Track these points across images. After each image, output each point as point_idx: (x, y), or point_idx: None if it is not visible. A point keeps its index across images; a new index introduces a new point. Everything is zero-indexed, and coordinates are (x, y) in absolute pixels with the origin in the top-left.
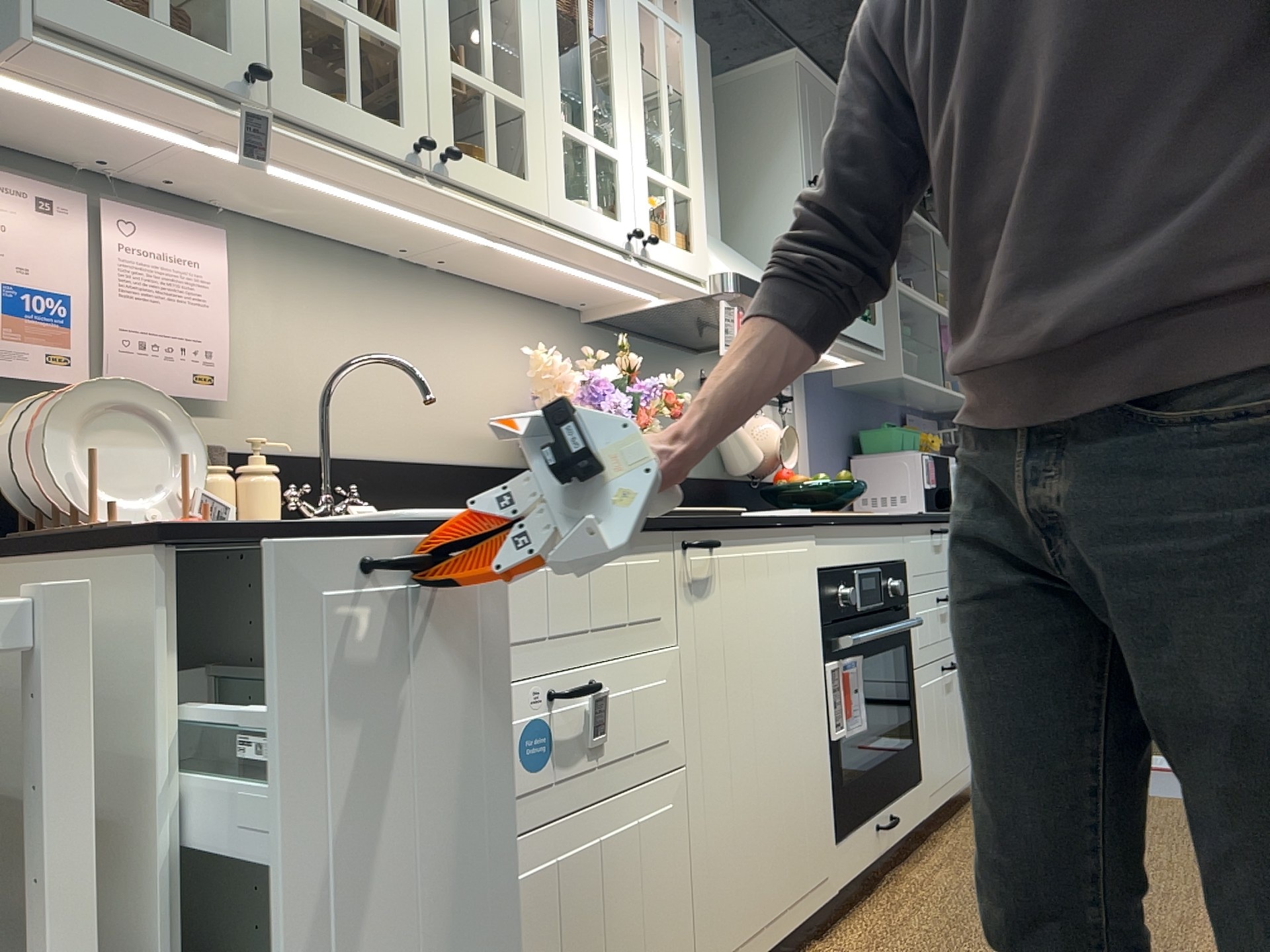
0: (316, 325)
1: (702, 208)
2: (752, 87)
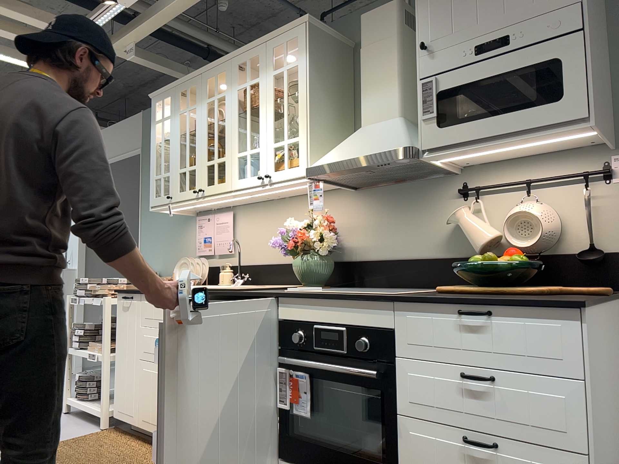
0: (254, 227)
1: (303, 141)
2: None
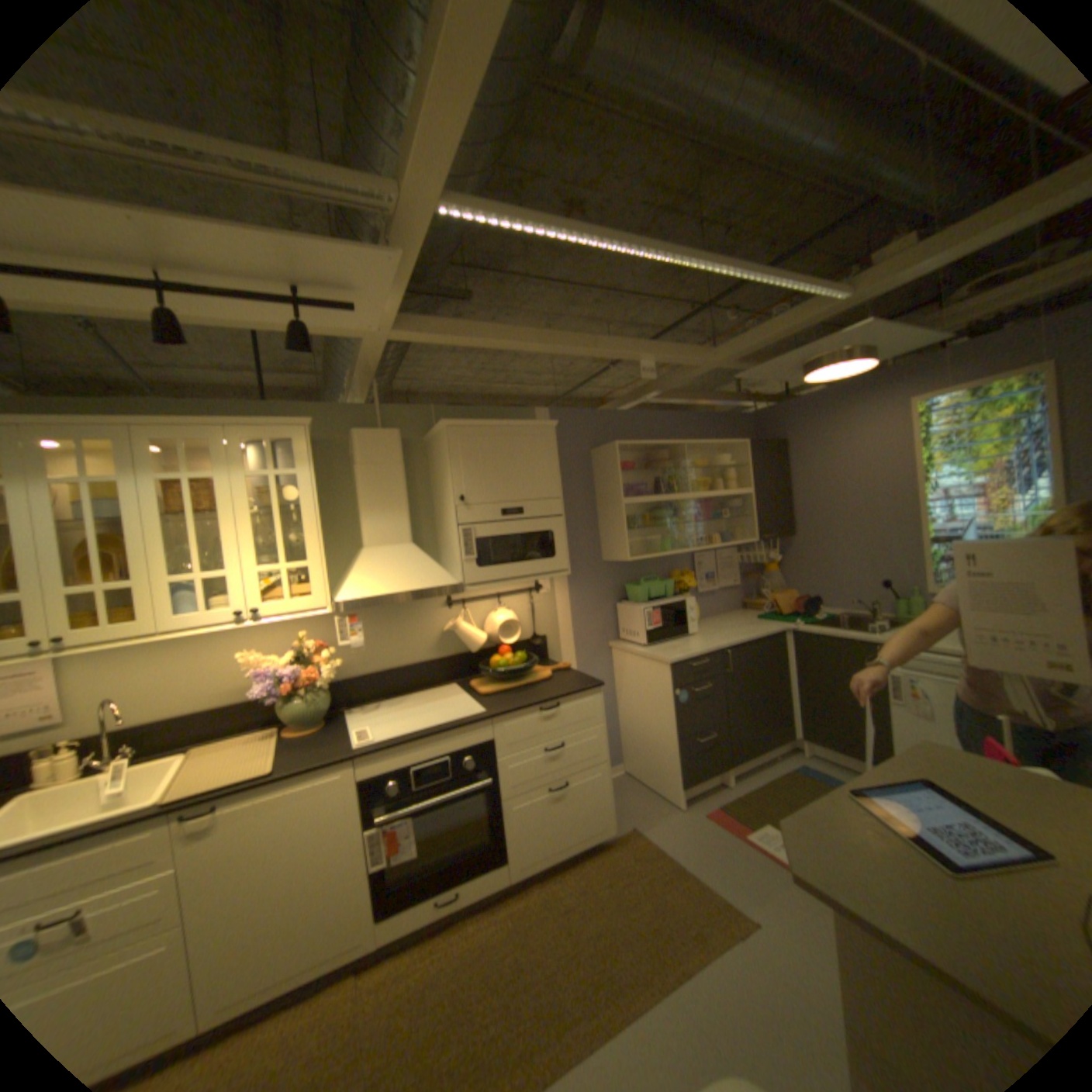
0: (122, 670)
1: (319, 568)
2: (438, 438)
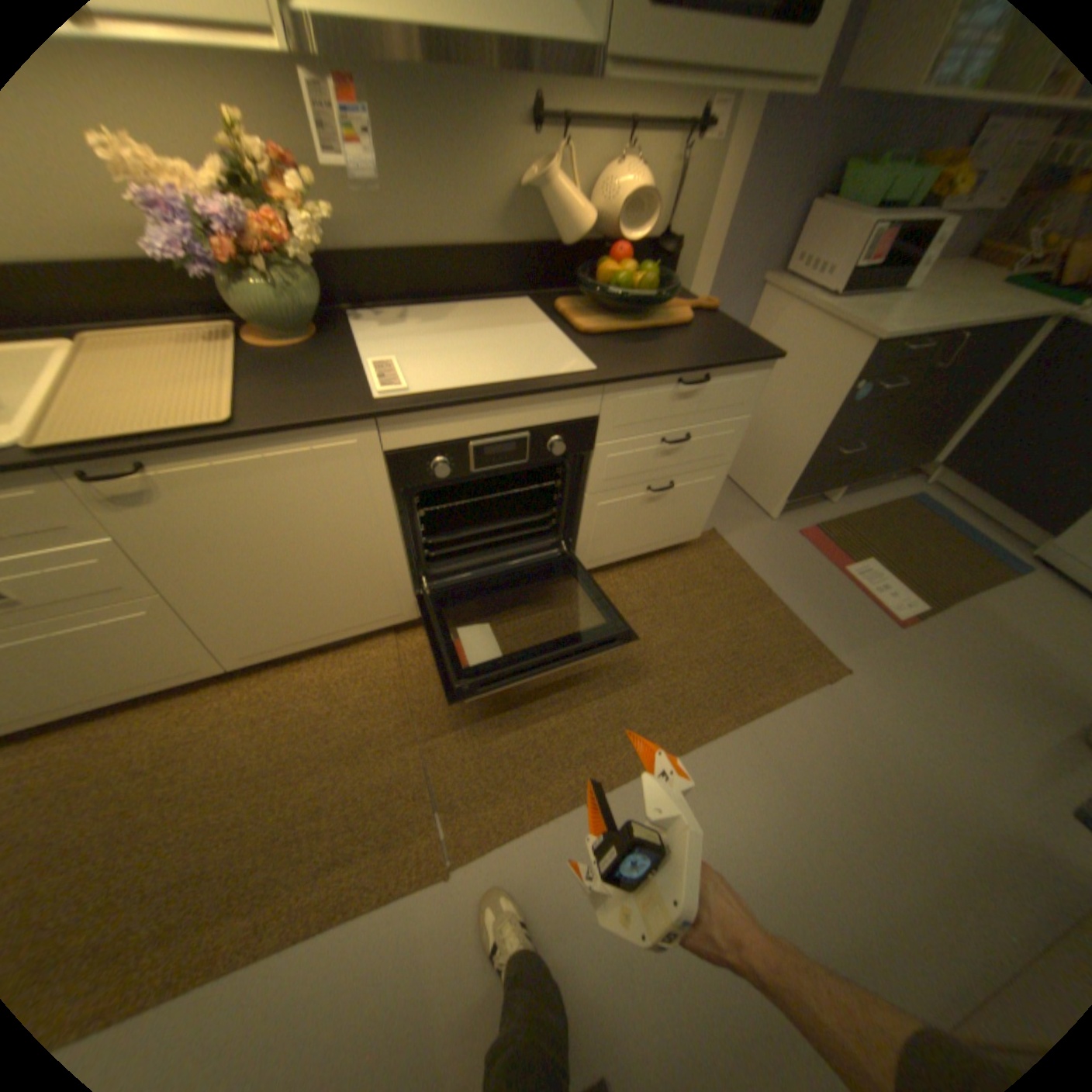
0: None
1: None
2: None
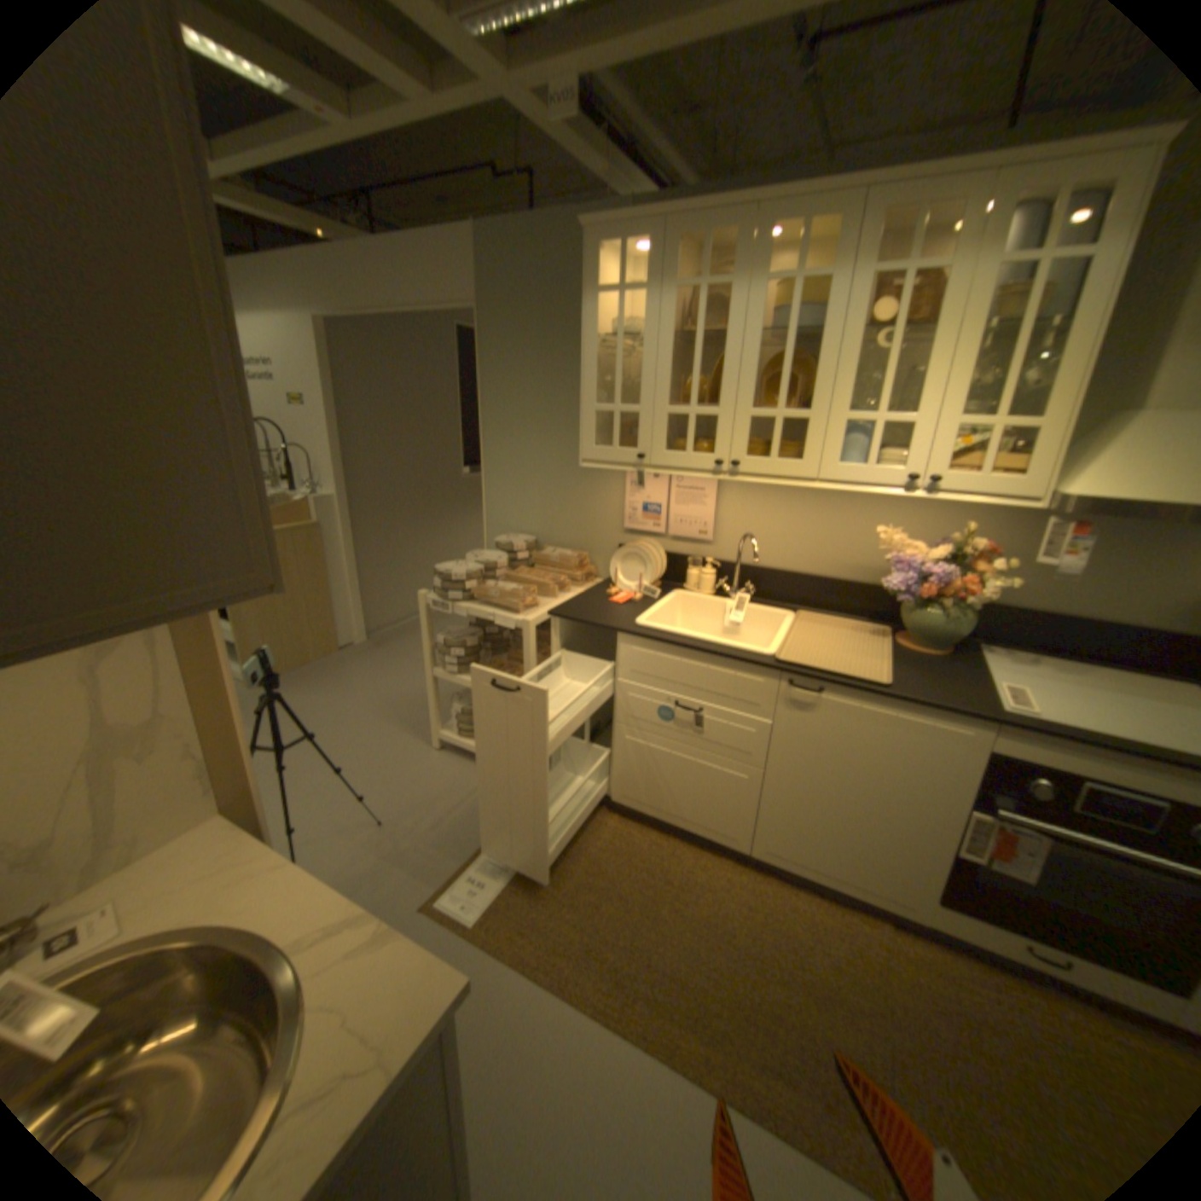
0: (763, 508)
1: (1057, 432)
2: None
